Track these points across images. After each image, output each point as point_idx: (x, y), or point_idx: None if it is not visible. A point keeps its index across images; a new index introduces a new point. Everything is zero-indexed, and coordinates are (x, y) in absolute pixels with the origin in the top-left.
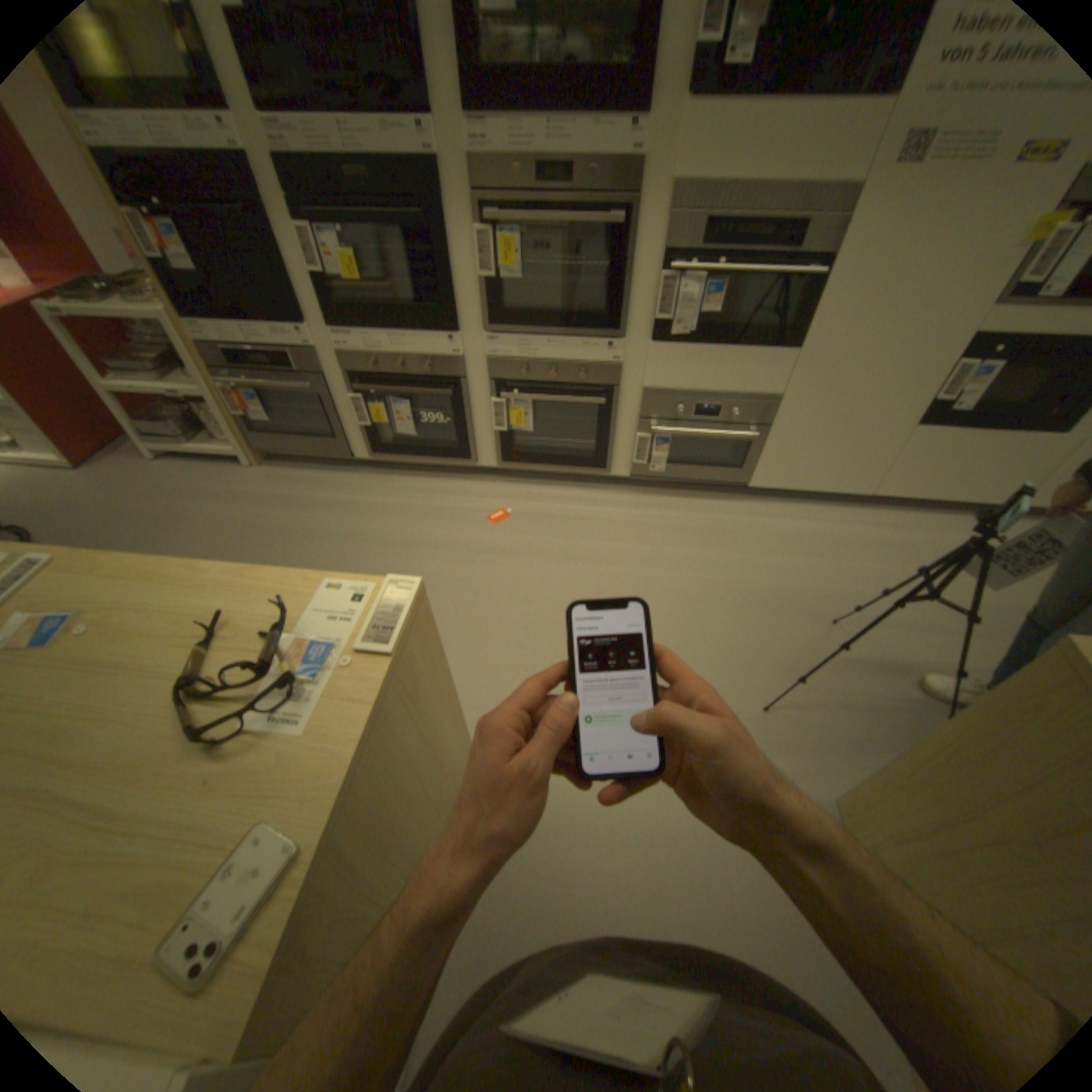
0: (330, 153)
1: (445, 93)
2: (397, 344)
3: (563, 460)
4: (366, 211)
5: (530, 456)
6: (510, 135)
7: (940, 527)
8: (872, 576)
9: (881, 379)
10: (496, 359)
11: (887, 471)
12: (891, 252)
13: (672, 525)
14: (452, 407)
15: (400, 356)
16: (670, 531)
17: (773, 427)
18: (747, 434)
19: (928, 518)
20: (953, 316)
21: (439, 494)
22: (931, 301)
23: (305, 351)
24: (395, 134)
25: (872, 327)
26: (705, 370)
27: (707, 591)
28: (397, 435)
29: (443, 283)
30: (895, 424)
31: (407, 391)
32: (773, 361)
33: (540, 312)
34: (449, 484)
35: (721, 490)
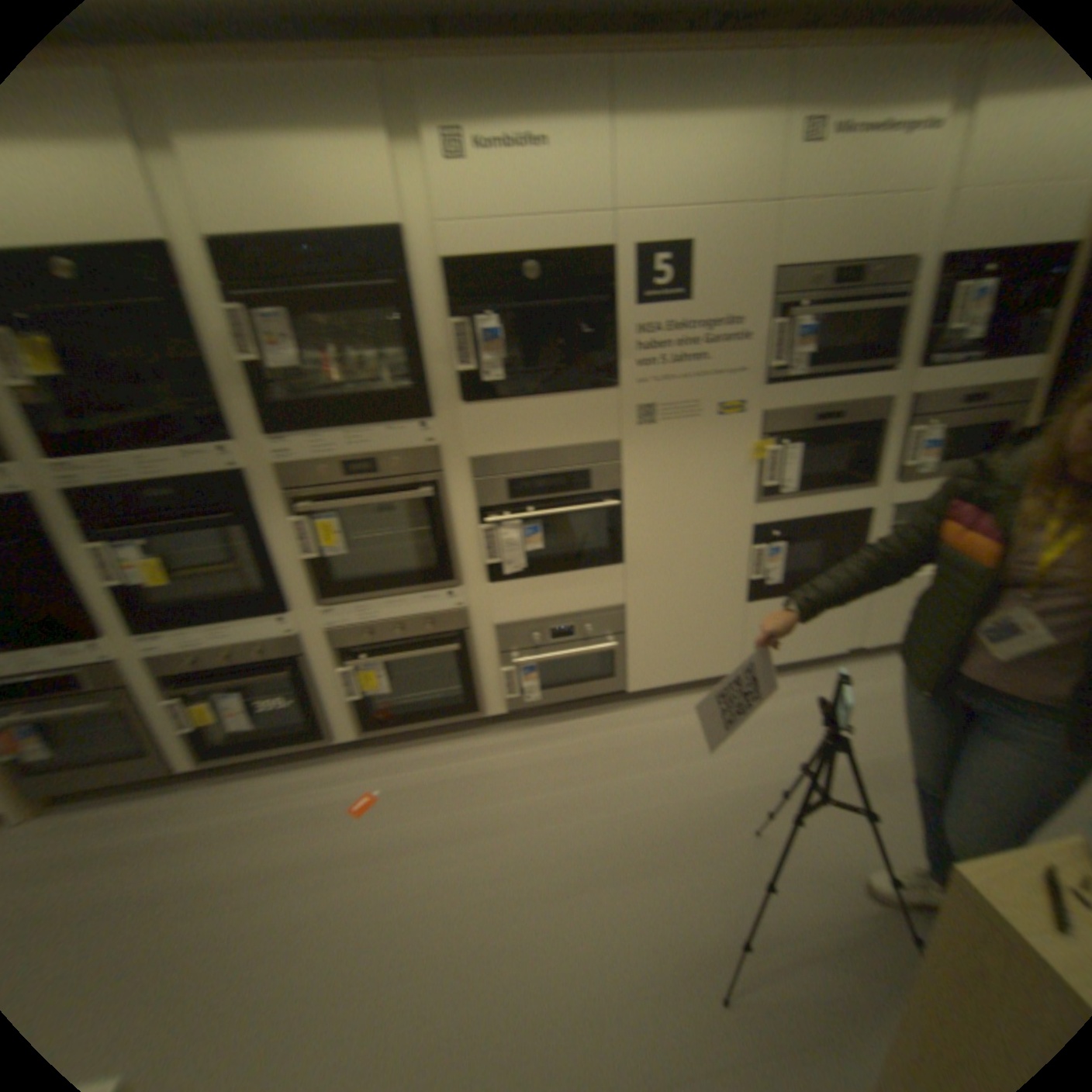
0: (118, 481)
1: (239, 422)
2: (211, 637)
3: (428, 714)
4: (162, 522)
5: (390, 718)
6: (307, 445)
7: (807, 687)
8: (771, 761)
9: (697, 574)
10: (330, 630)
11: (740, 648)
12: (660, 482)
13: (561, 757)
14: (287, 688)
15: (216, 649)
16: (560, 766)
17: (625, 633)
18: (604, 644)
19: (793, 680)
20: (728, 518)
21: (282, 794)
22: (707, 510)
23: (94, 667)
24: (190, 458)
25: (671, 536)
26: (544, 597)
27: (615, 836)
28: (222, 735)
29: (262, 569)
30: (726, 607)
31: (230, 684)
32: (602, 578)
33: (371, 577)
34: (296, 775)
35: (602, 701)
